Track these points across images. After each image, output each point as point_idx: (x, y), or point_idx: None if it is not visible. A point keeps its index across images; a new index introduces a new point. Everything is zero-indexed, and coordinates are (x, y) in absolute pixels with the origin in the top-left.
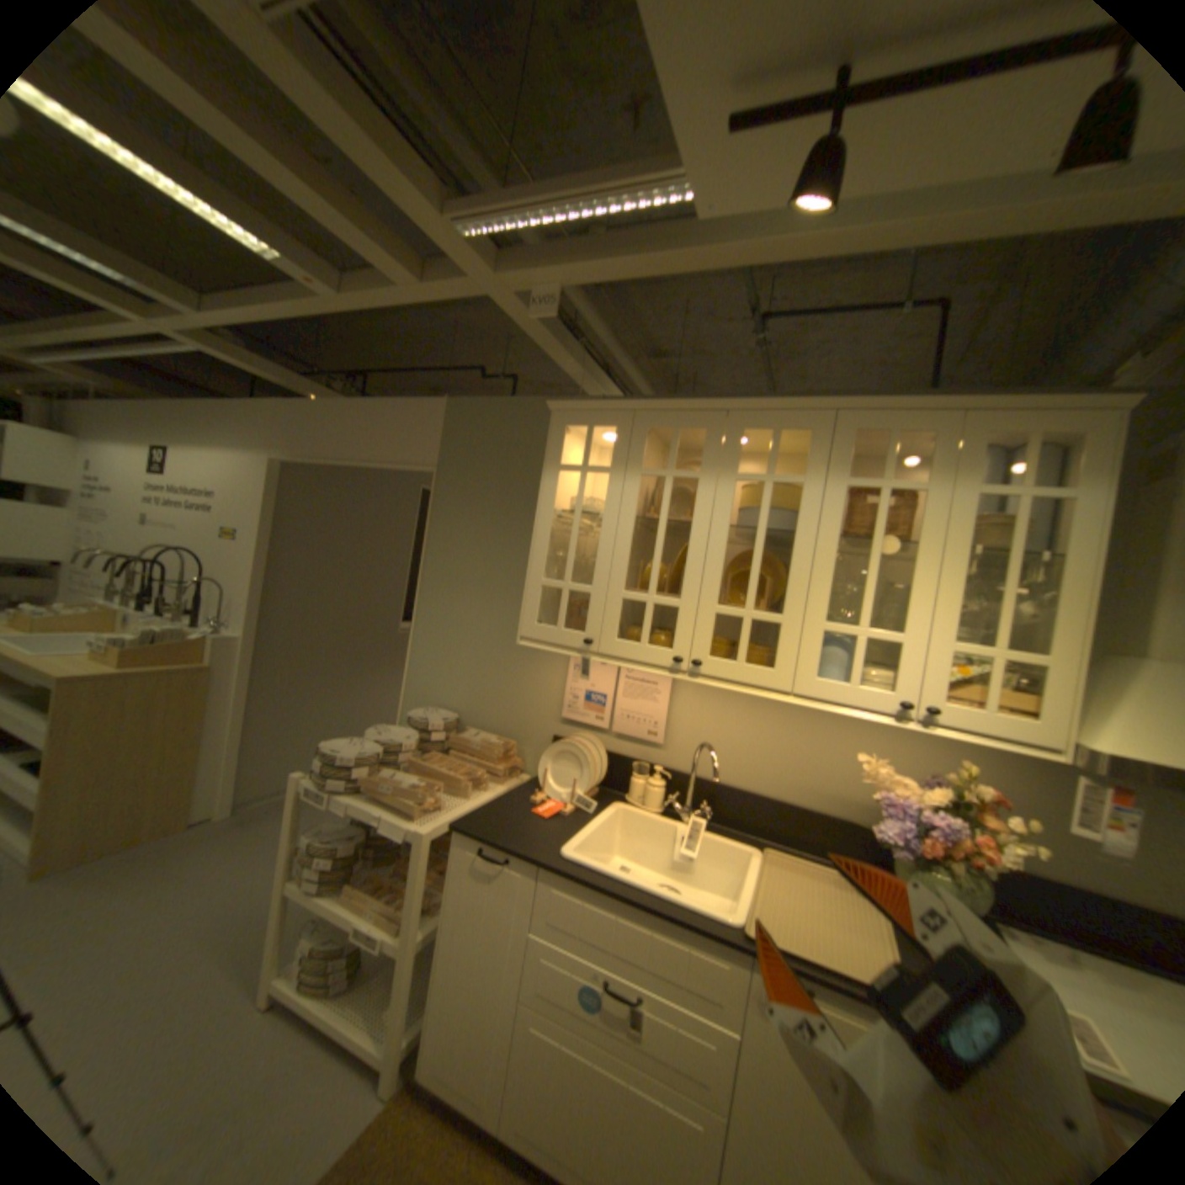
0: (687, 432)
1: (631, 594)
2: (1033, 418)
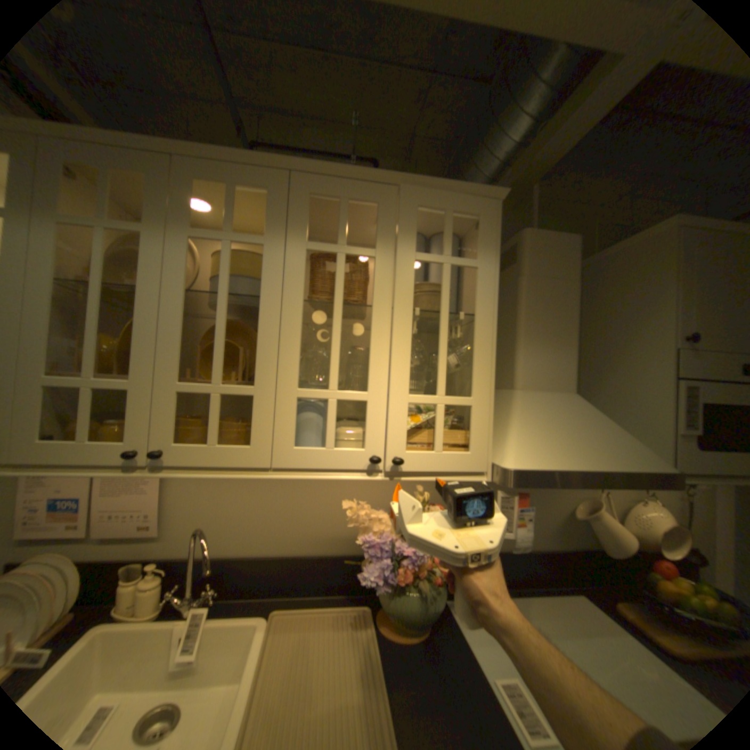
0: (137, 185)
1: (56, 378)
2: (446, 198)
